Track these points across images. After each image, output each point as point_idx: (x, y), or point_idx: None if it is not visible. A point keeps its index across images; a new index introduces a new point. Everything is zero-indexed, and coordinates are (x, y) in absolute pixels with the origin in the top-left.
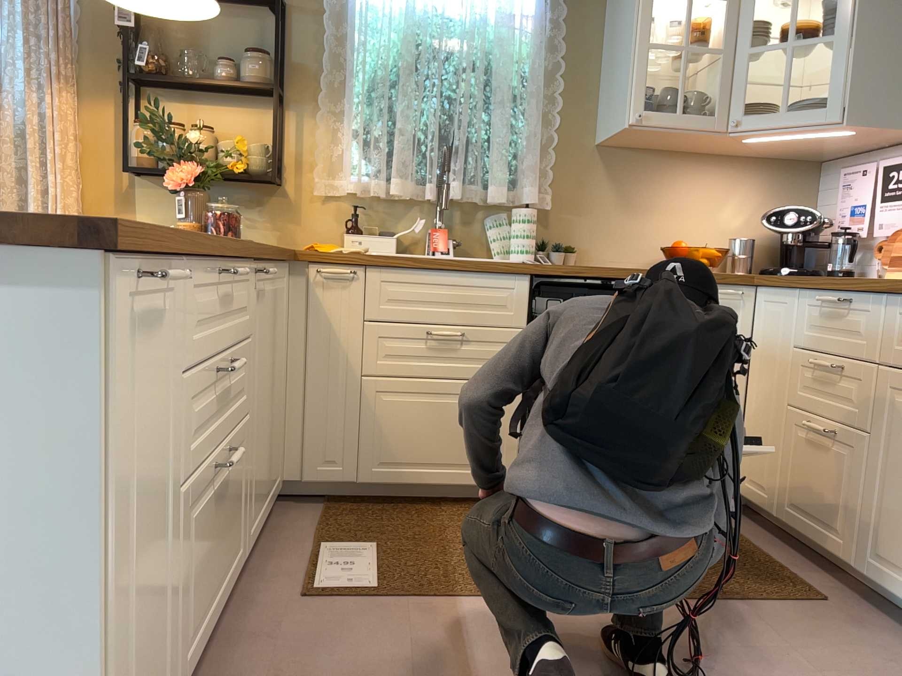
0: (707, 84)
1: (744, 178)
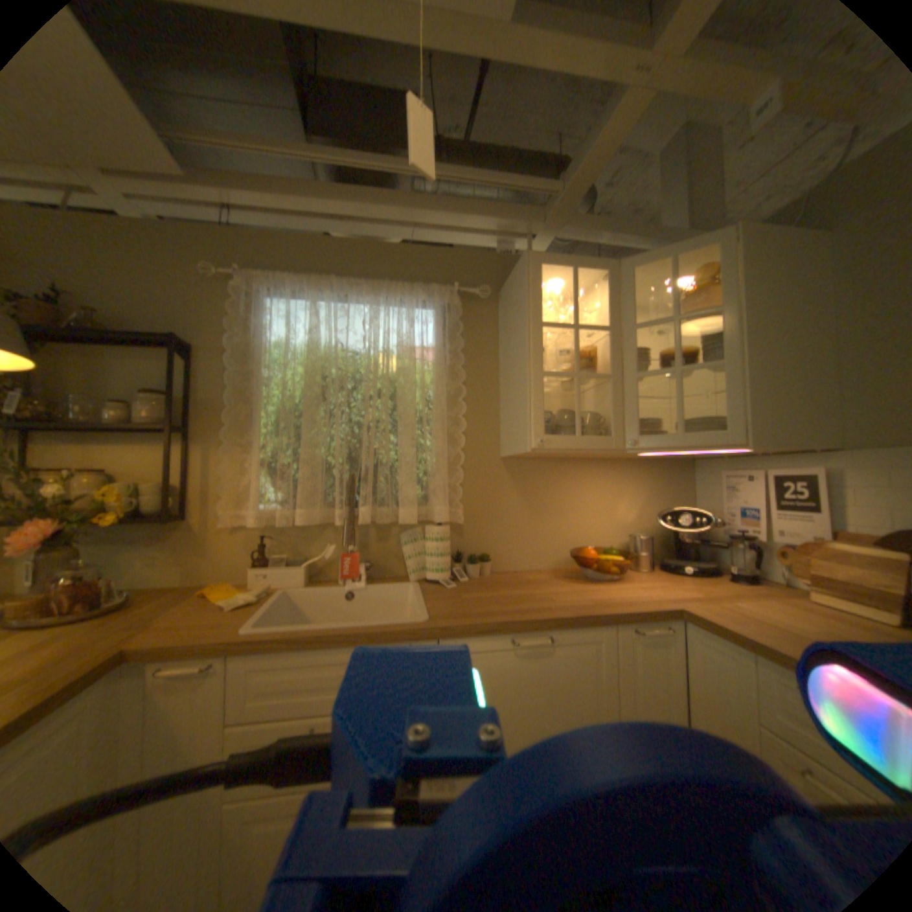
0: (596, 403)
1: (633, 479)
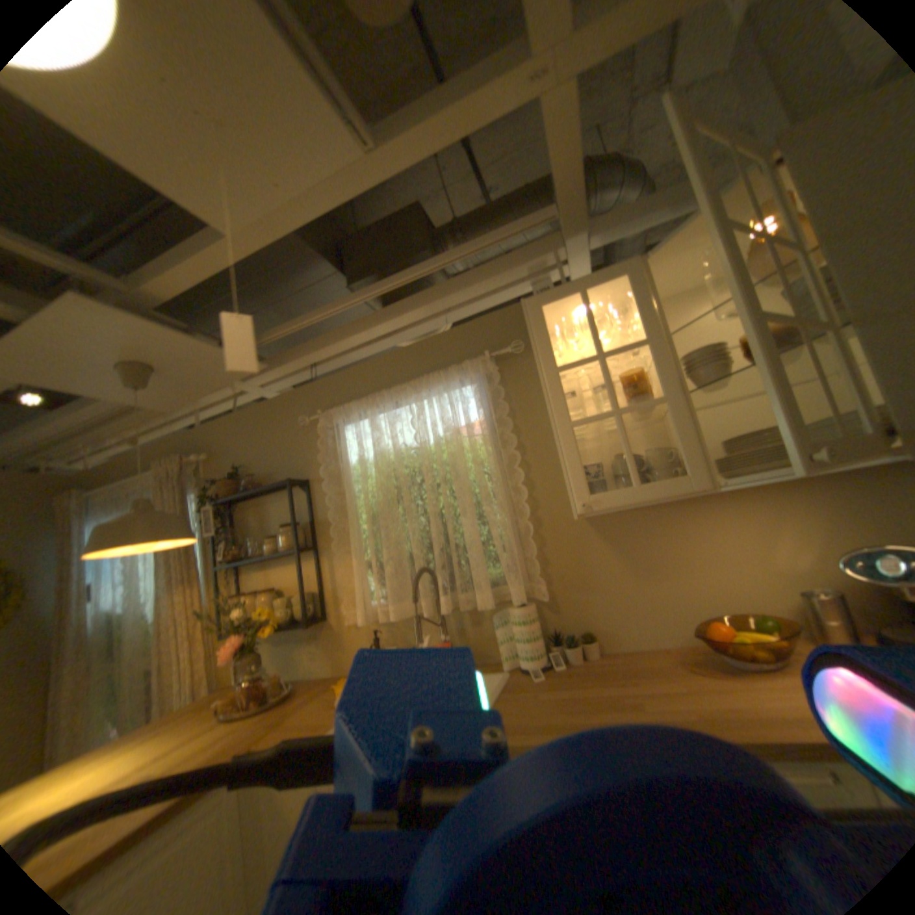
0: (677, 427)
1: (791, 506)
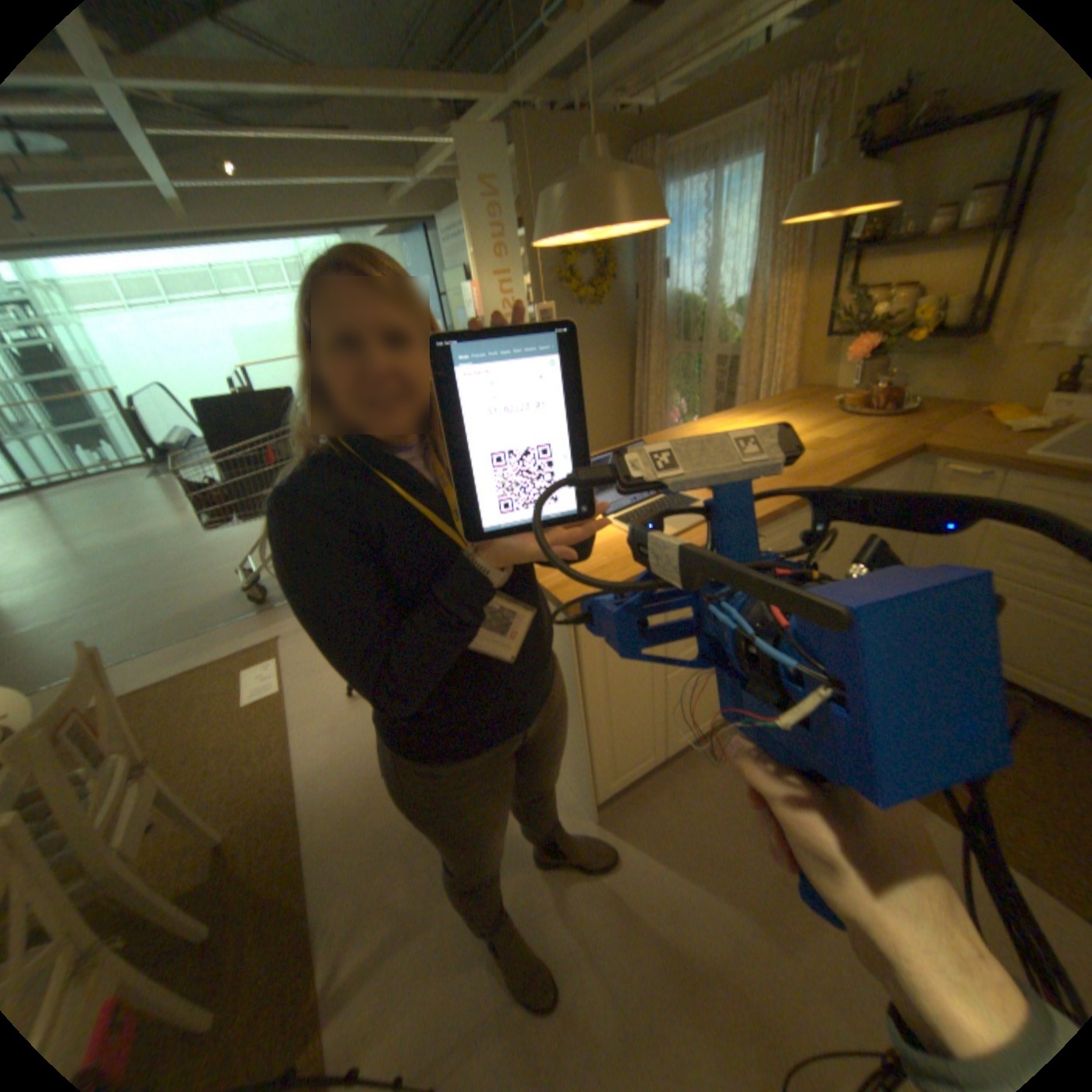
0: None
1: None
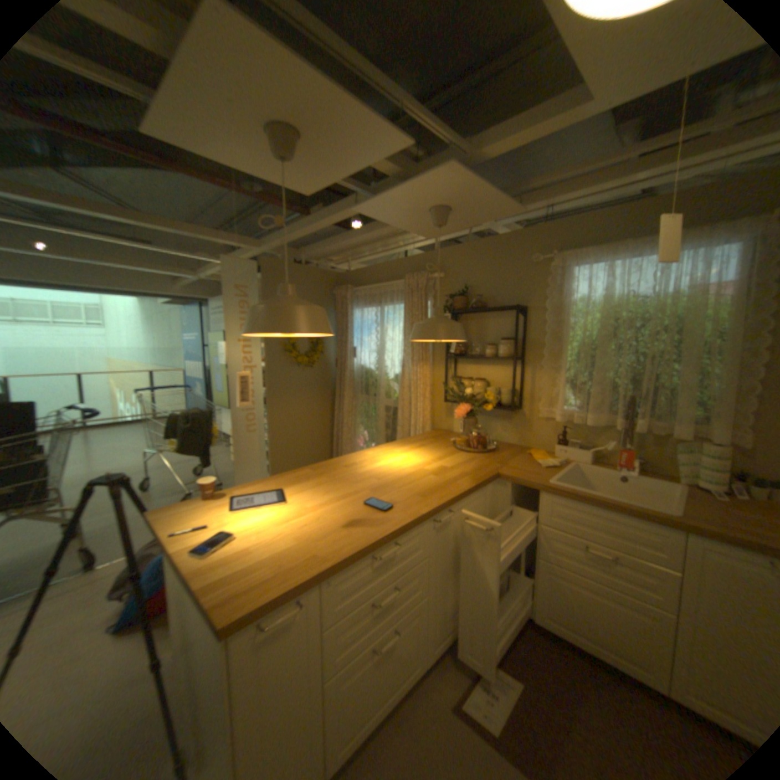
0: None
1: None
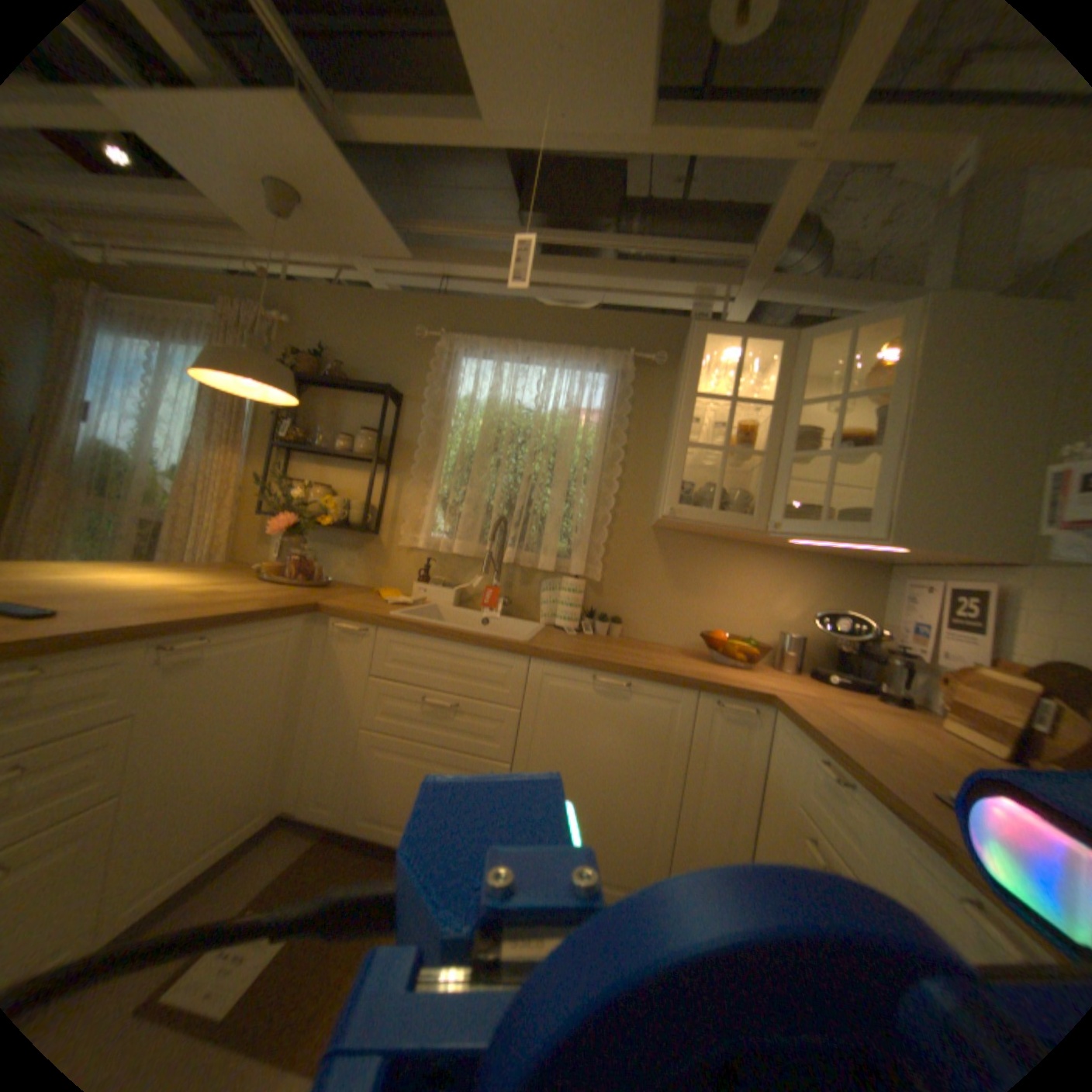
0: (758, 482)
1: (803, 574)
